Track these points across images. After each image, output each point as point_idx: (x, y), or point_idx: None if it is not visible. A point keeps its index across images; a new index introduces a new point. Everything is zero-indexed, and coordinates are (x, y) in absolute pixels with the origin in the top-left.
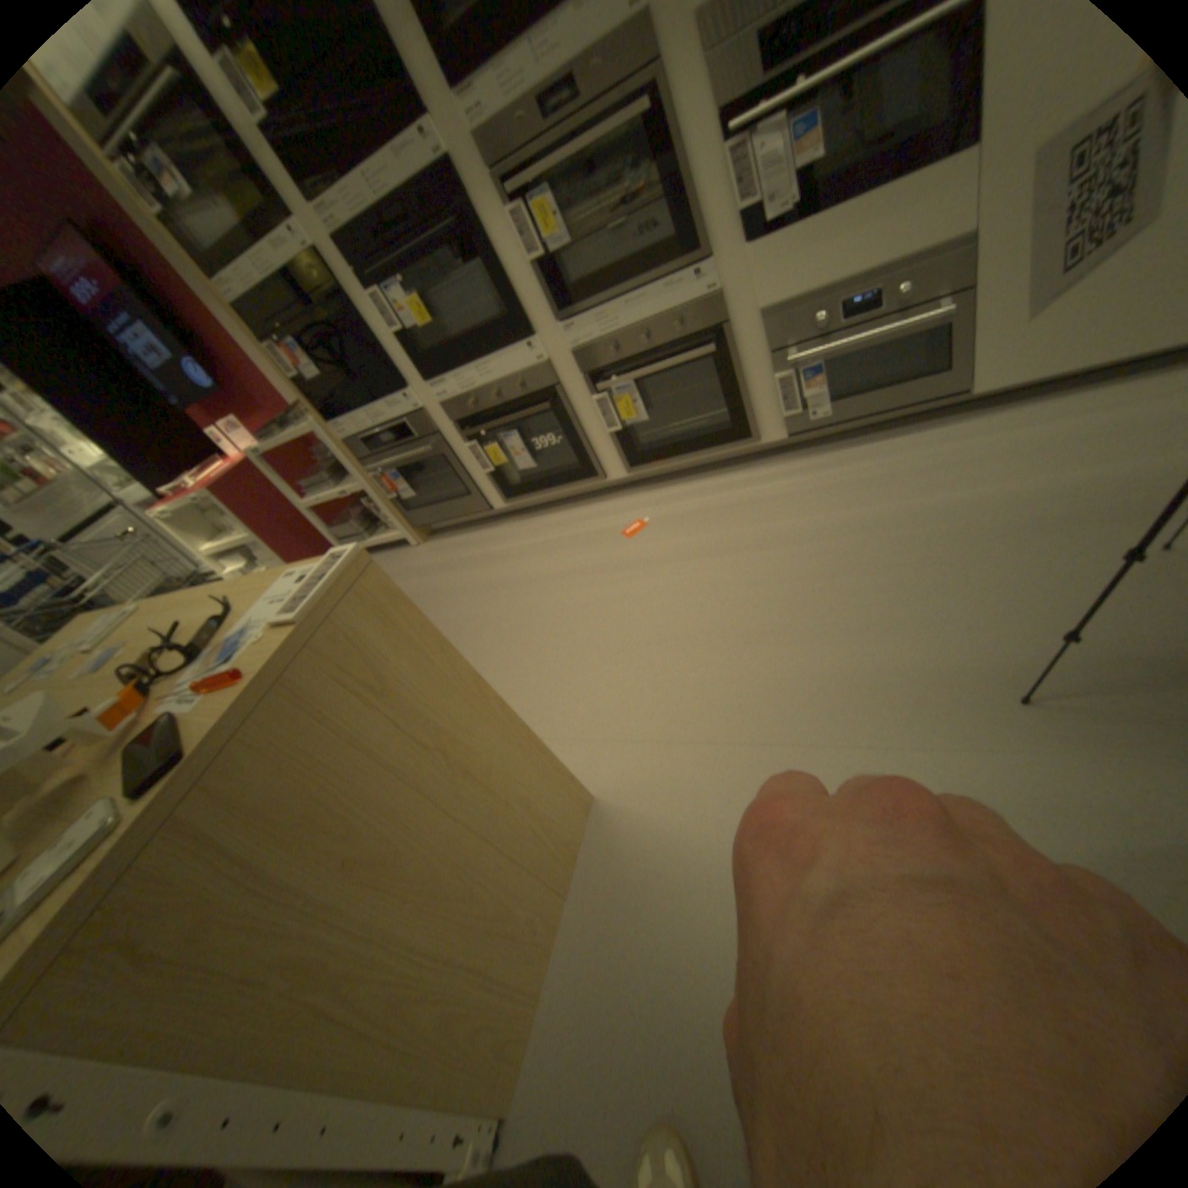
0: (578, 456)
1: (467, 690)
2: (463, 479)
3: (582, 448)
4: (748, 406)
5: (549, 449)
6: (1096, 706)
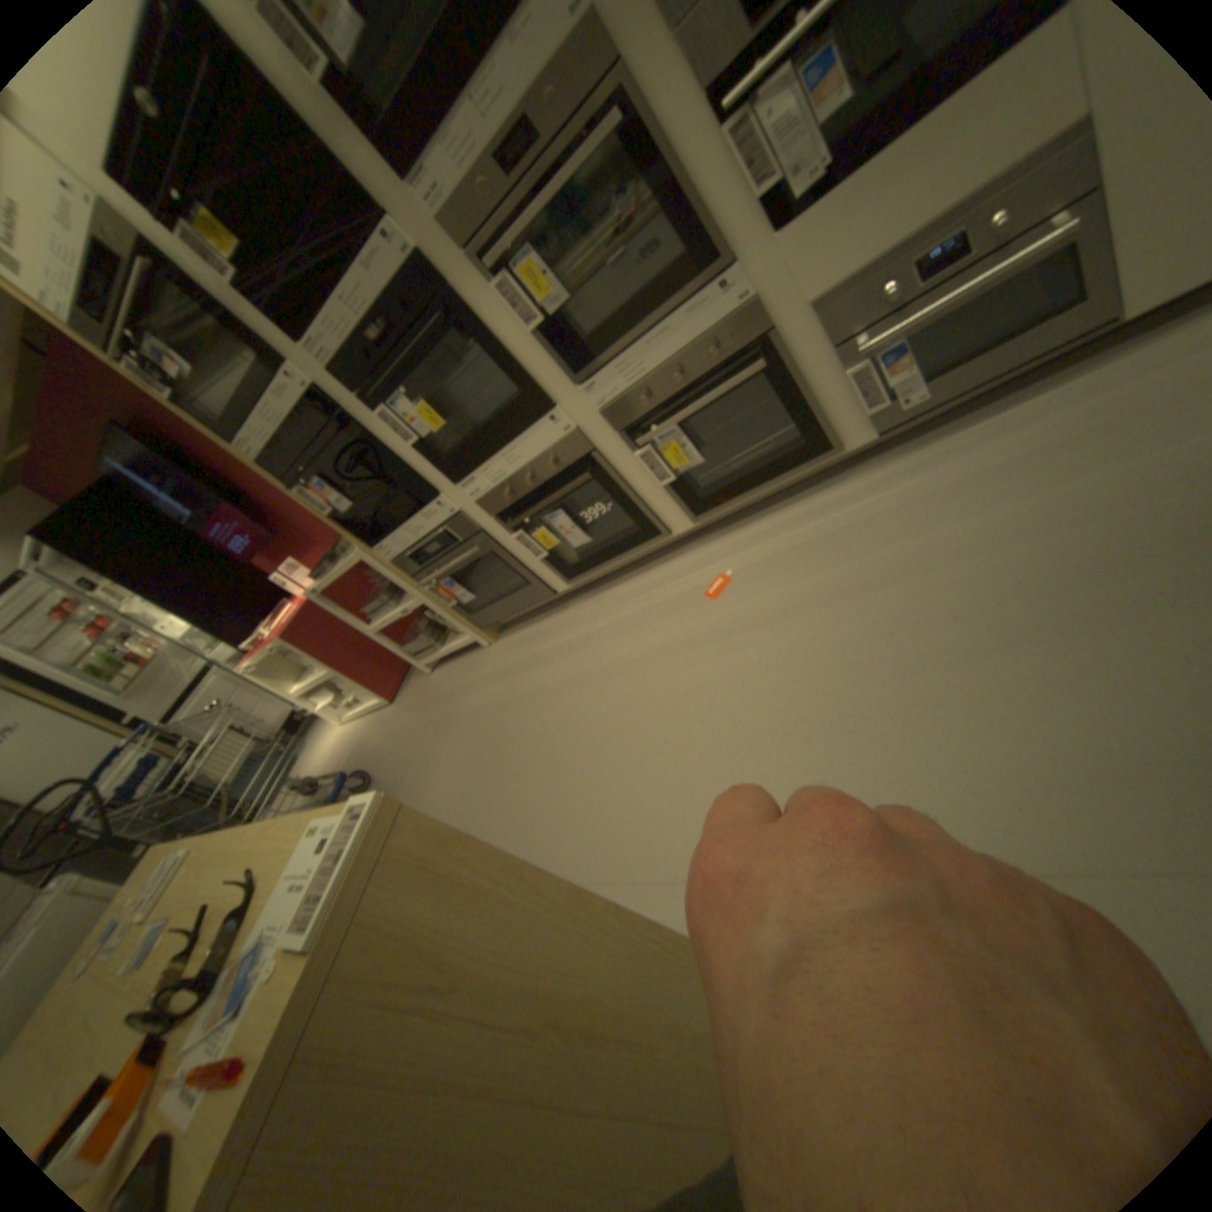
0: (635, 516)
1: (569, 898)
2: (521, 566)
3: (637, 507)
4: (819, 414)
5: (601, 517)
6: None
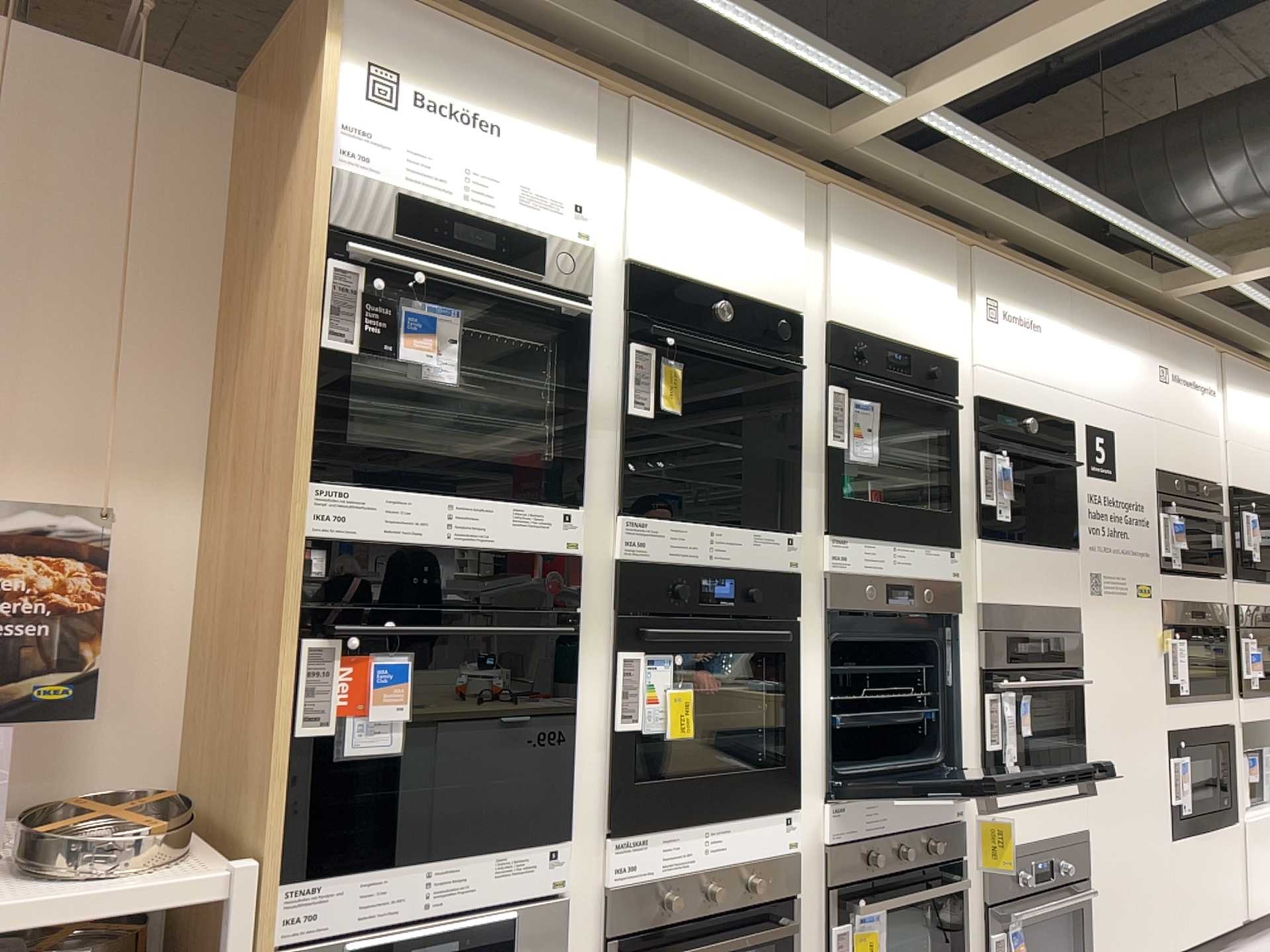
0: None
1: None
2: None
3: None
4: None
5: None
6: None
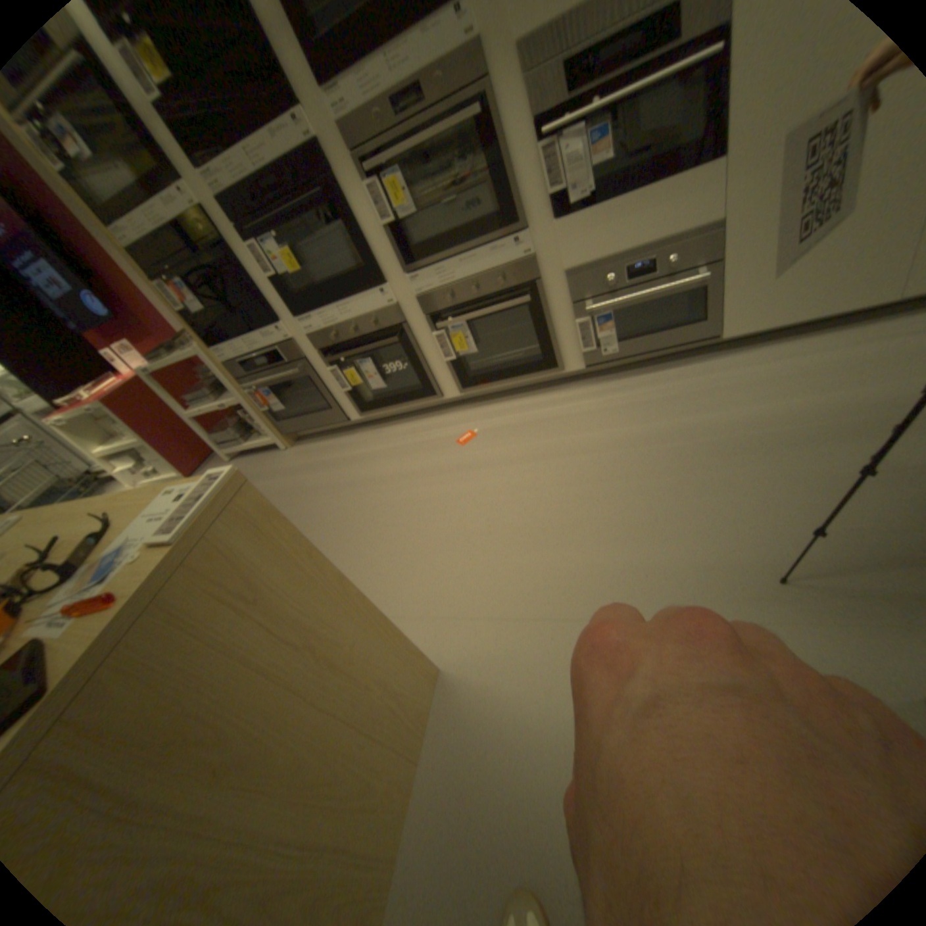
0: (420, 378)
1: (332, 586)
2: (325, 395)
3: (423, 373)
4: (554, 343)
5: (396, 372)
6: (837, 585)
